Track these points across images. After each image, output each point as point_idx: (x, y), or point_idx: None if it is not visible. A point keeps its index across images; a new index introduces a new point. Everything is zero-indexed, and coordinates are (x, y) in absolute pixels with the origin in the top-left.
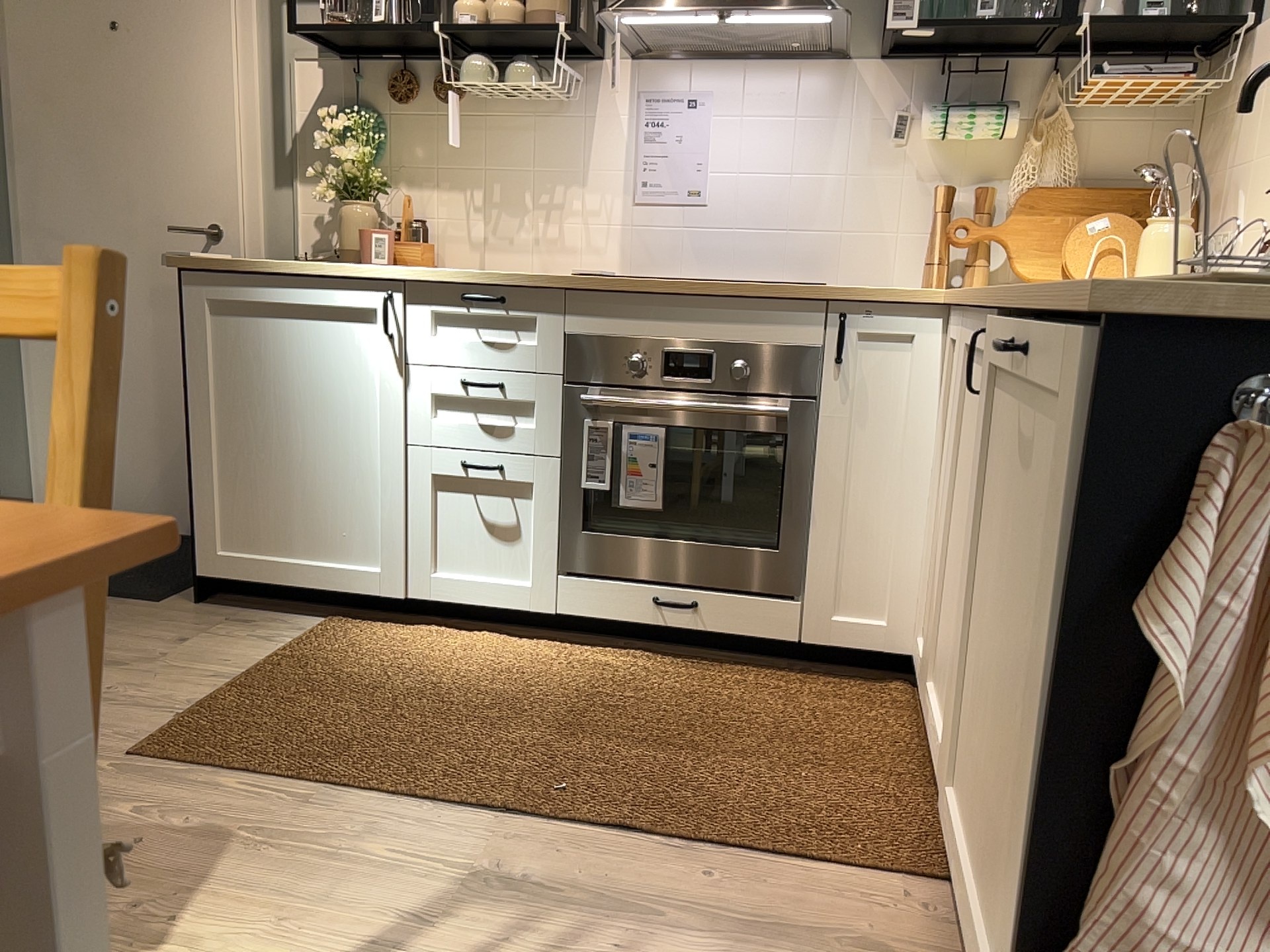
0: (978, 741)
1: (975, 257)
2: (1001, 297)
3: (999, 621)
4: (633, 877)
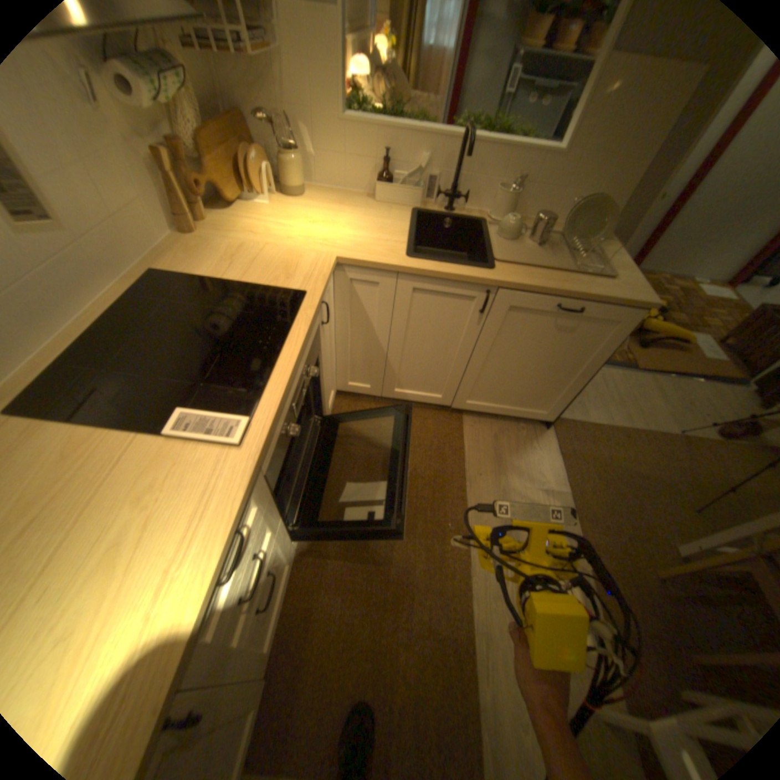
0: (487, 387)
1: (188, 193)
2: (508, 281)
3: (510, 363)
4: (489, 498)
